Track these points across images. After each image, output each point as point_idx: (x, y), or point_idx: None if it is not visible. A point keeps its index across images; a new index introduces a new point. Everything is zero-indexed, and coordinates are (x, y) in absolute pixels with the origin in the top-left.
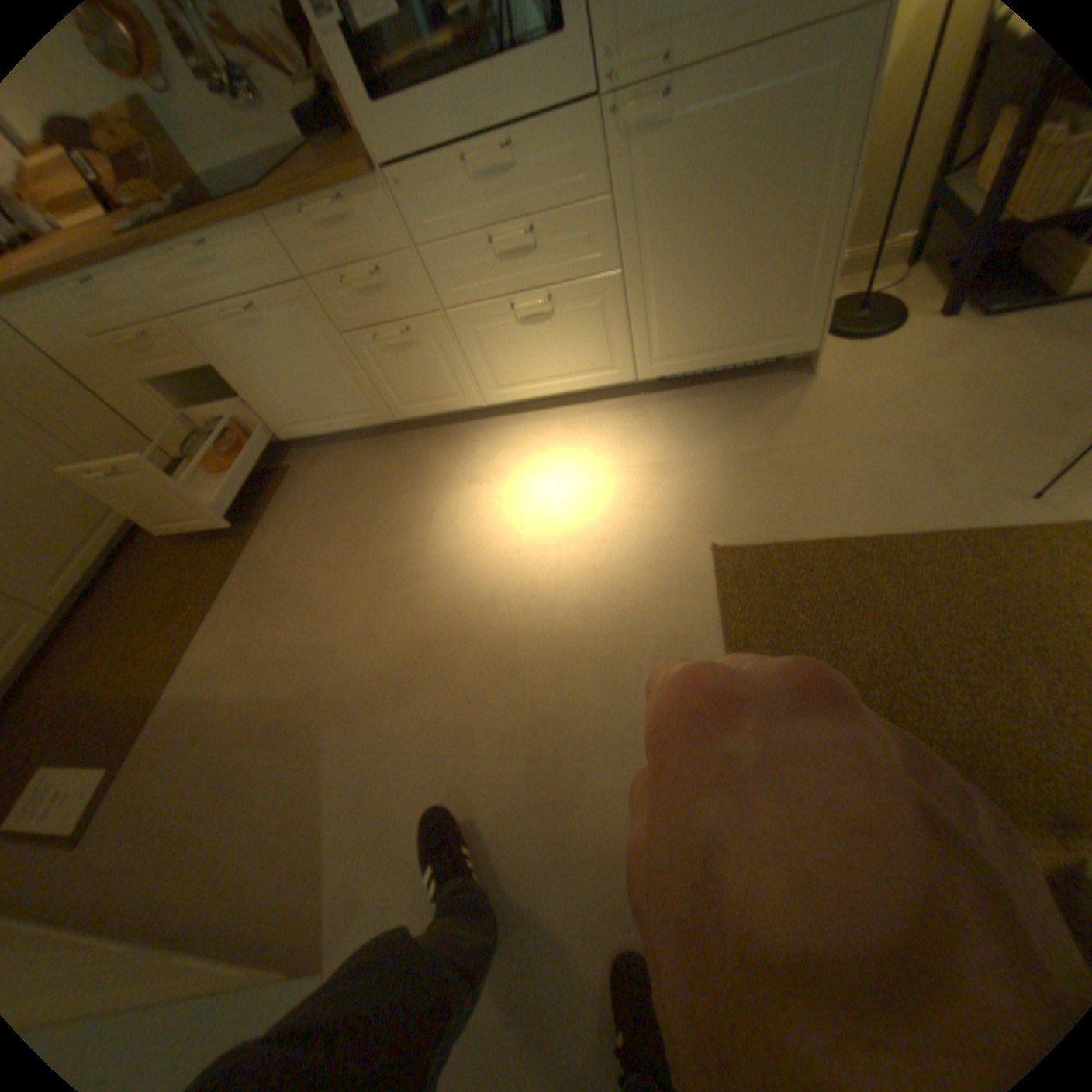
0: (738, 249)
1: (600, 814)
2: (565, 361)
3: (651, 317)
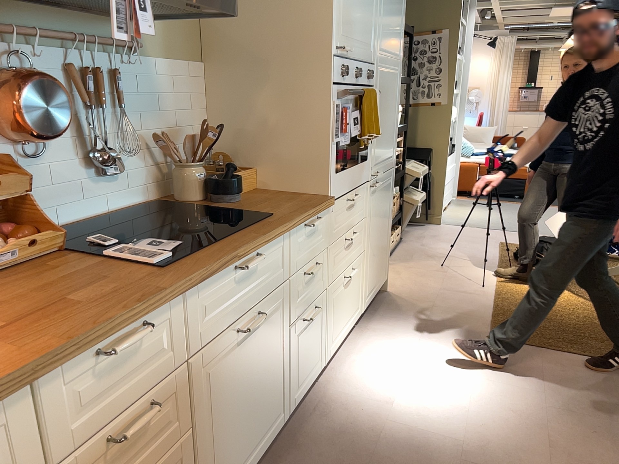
0: (381, 238)
1: None
2: (350, 310)
3: (368, 273)
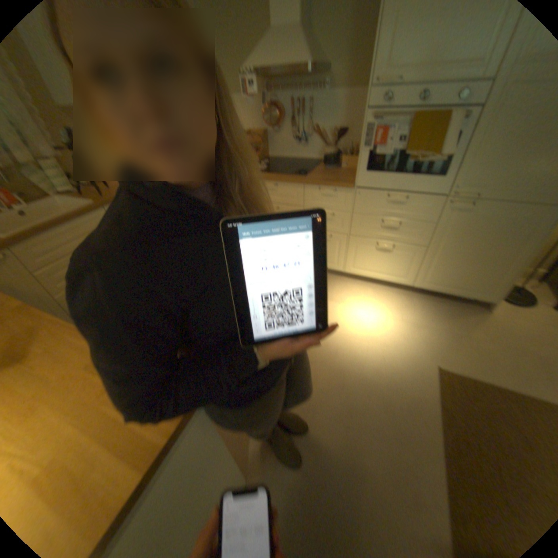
0: (477, 258)
1: (377, 463)
2: (386, 269)
3: (431, 267)
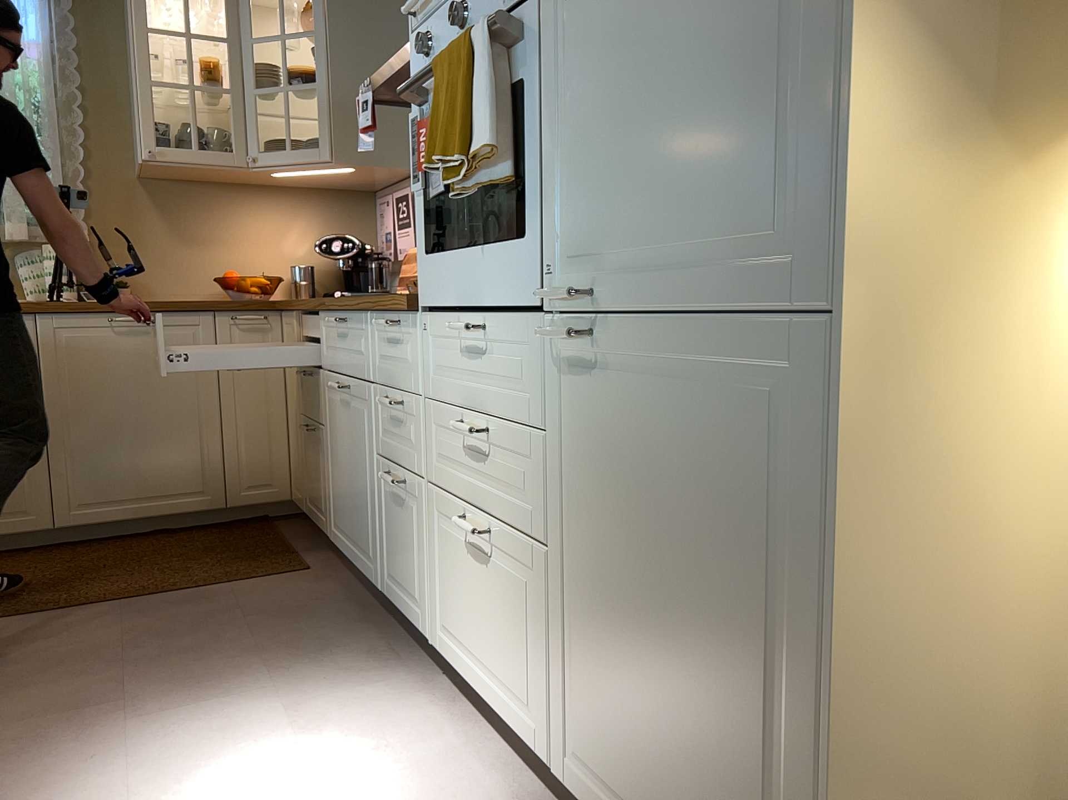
0: (676, 640)
1: None
2: (496, 656)
3: (577, 671)
